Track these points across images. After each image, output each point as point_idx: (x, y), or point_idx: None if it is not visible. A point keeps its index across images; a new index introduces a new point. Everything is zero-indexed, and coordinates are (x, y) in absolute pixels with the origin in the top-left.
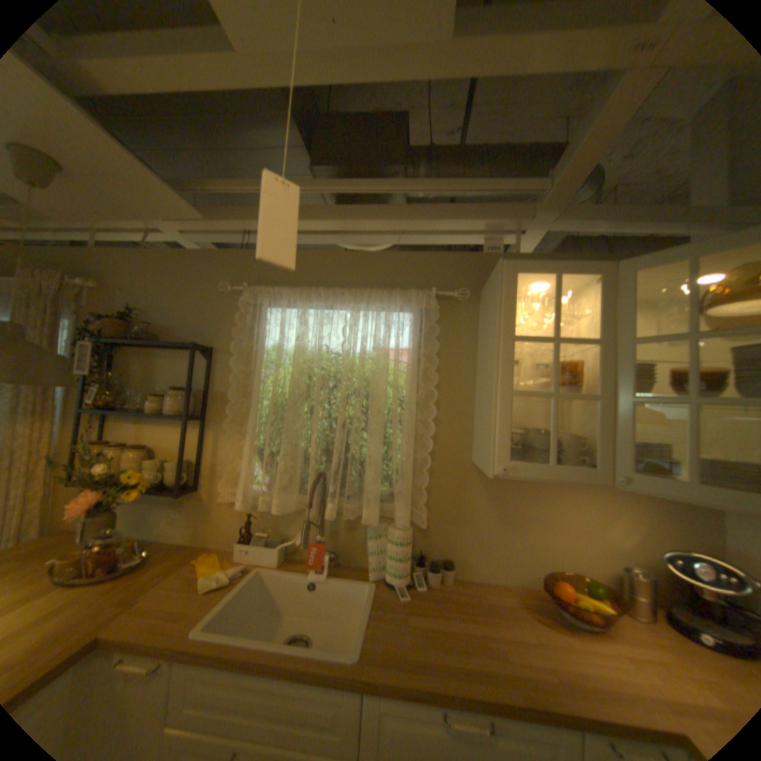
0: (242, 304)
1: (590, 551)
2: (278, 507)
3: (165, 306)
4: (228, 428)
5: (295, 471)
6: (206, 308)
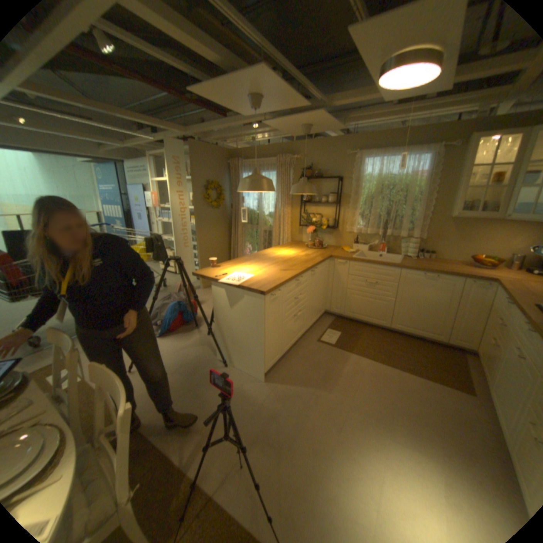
0: (356, 159)
1: (499, 249)
2: (369, 231)
3: (323, 162)
4: (348, 207)
5: (375, 220)
6: (339, 161)
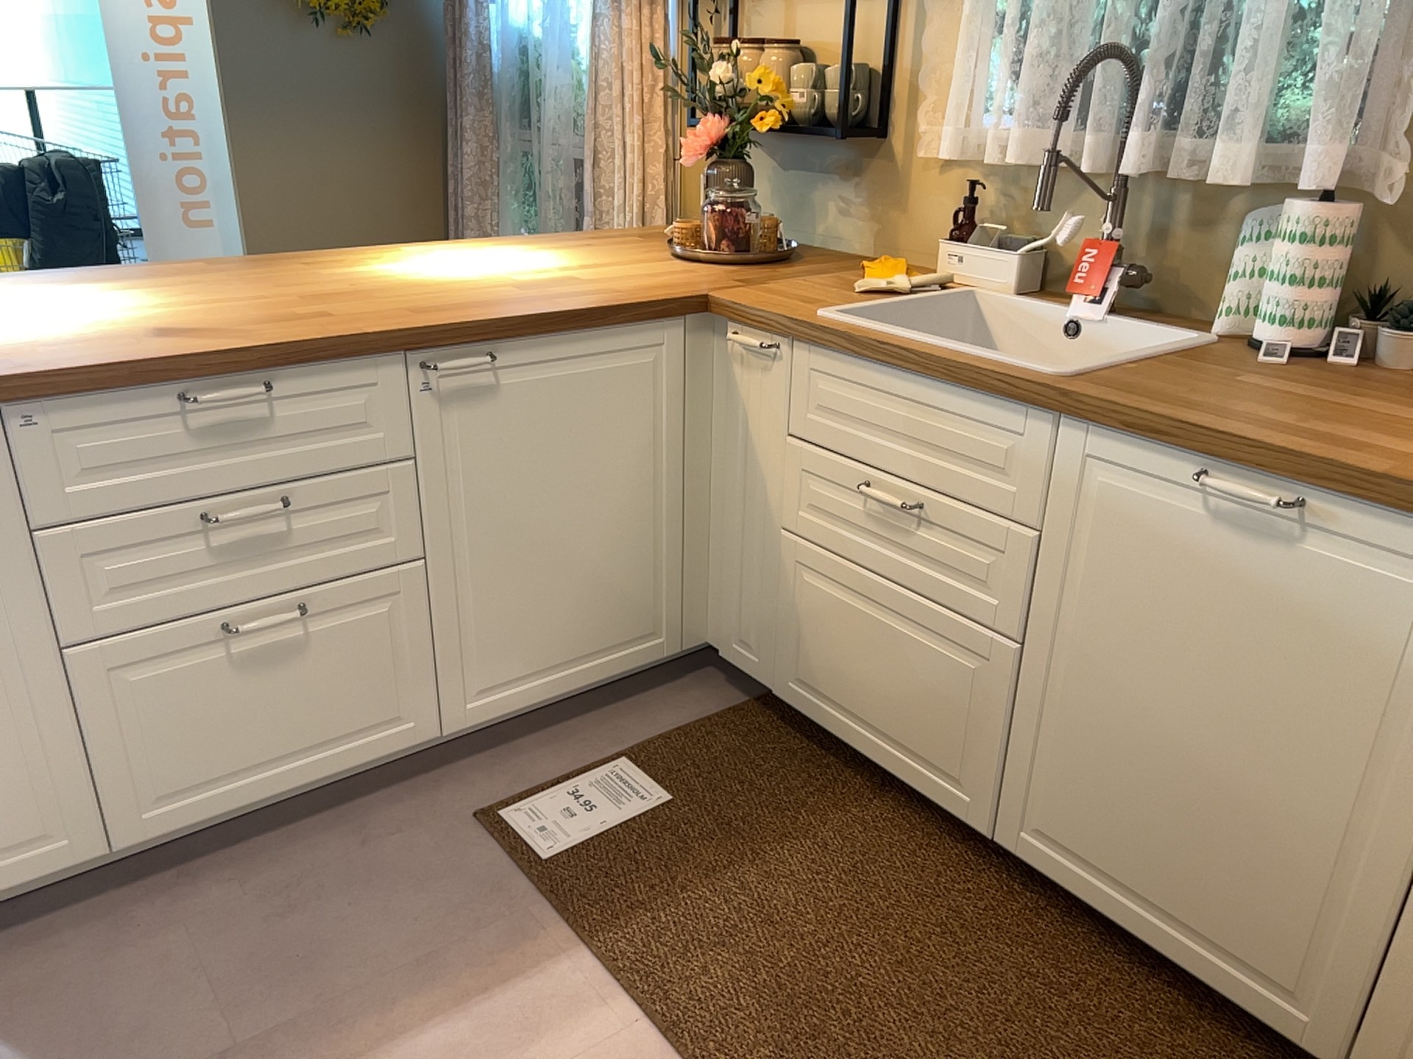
0: None
1: None
2: (1015, 149)
3: None
4: None
5: (1063, 66)
6: None
